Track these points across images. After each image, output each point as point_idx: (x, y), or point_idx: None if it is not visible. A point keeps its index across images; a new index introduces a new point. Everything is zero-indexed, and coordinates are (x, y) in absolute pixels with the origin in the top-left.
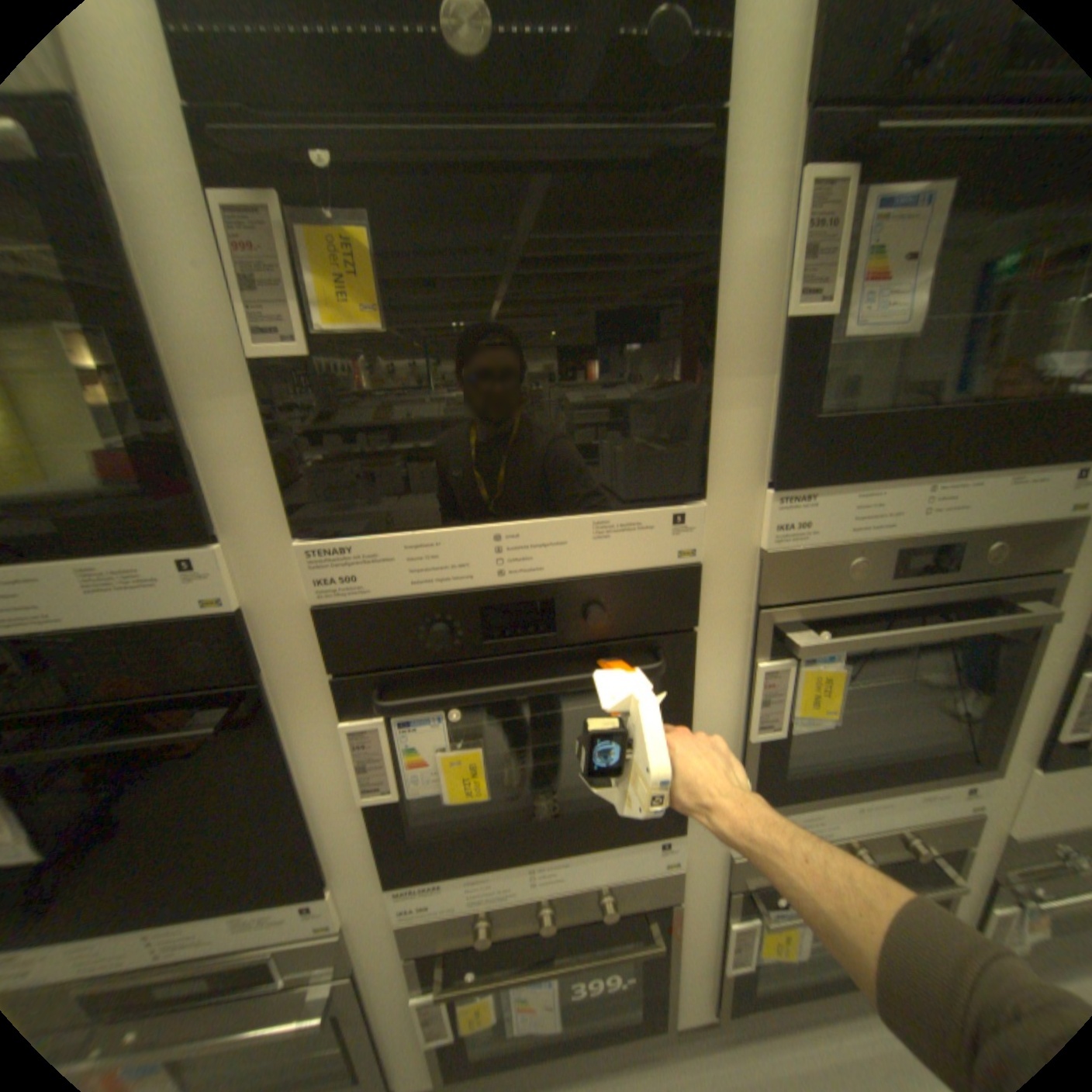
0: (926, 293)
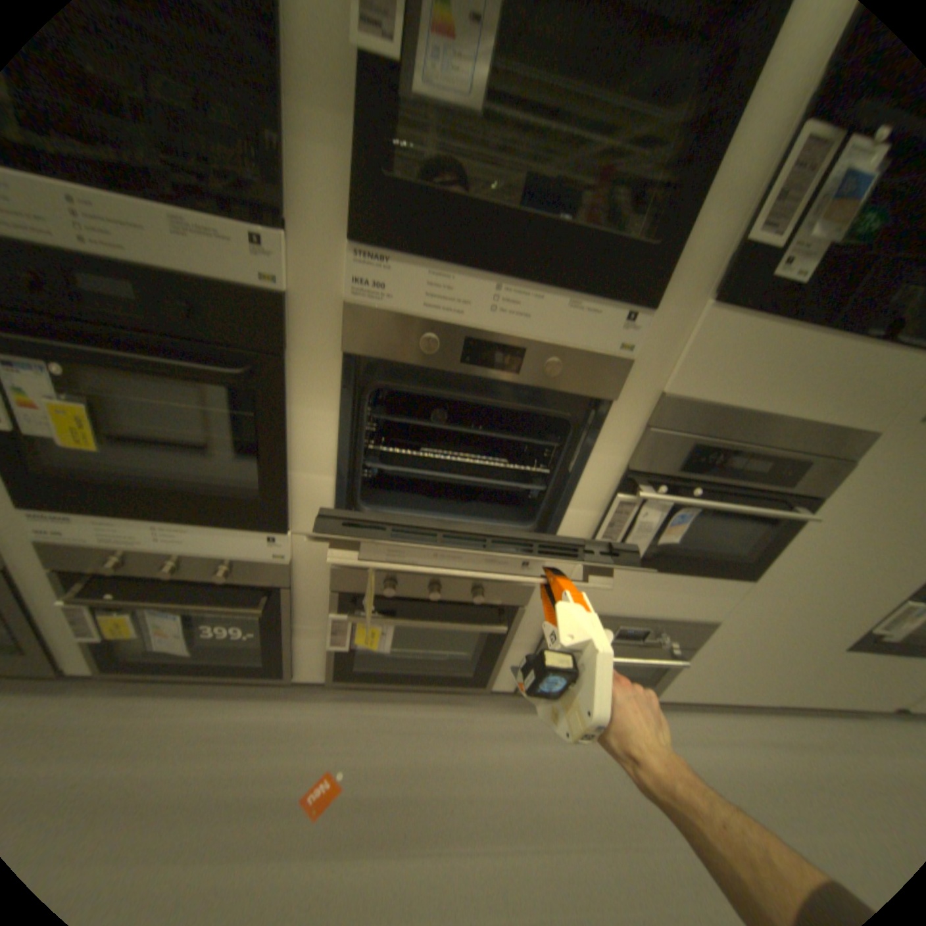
0: (488, 67)
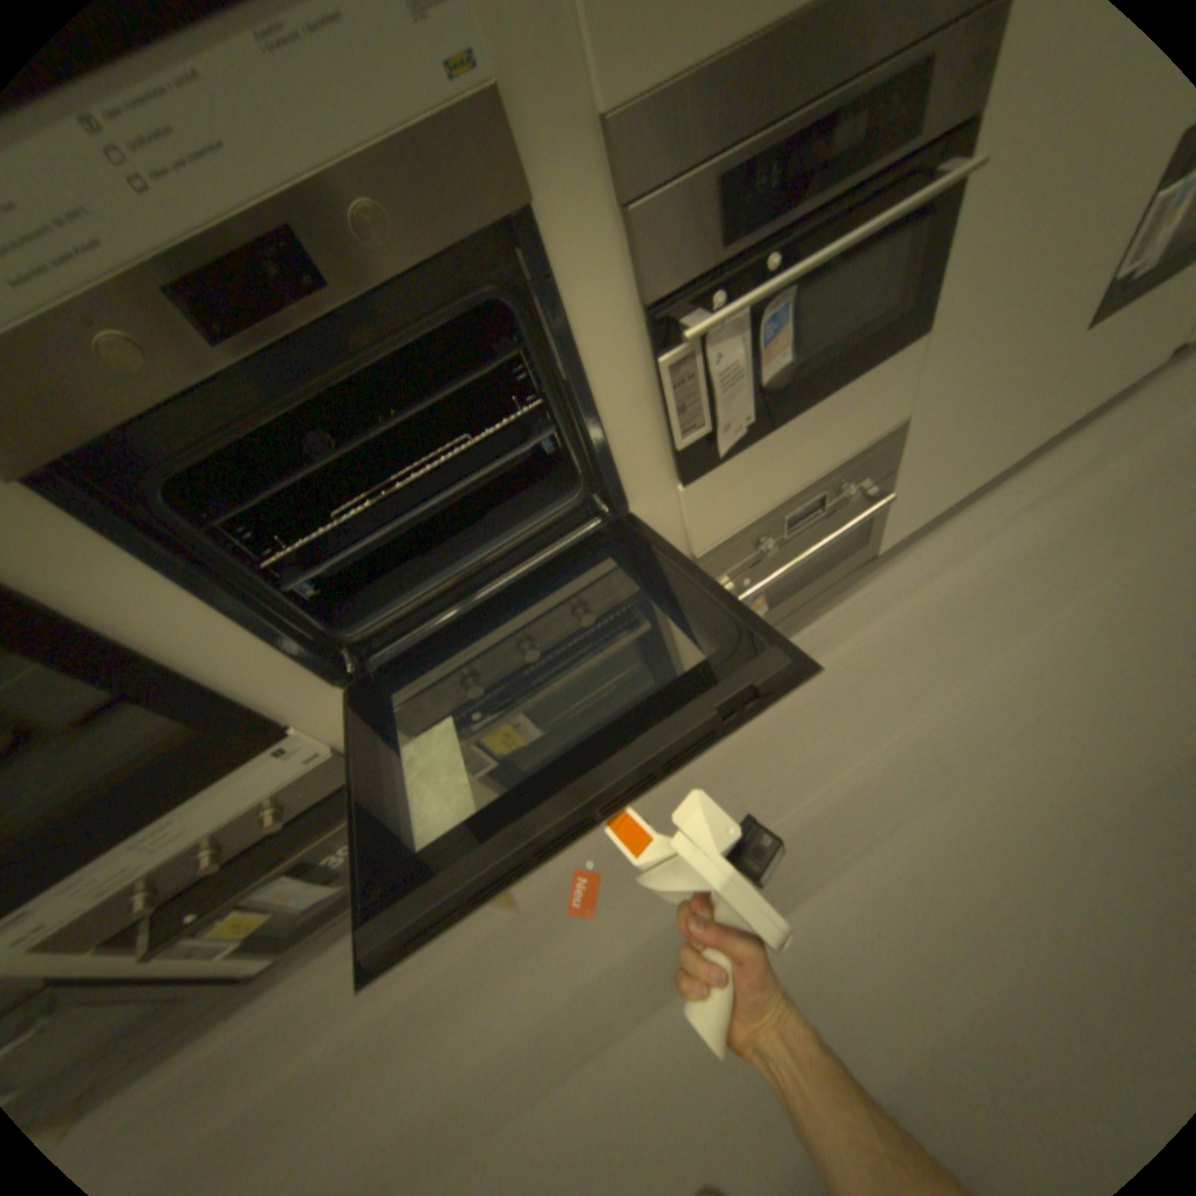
0: None
